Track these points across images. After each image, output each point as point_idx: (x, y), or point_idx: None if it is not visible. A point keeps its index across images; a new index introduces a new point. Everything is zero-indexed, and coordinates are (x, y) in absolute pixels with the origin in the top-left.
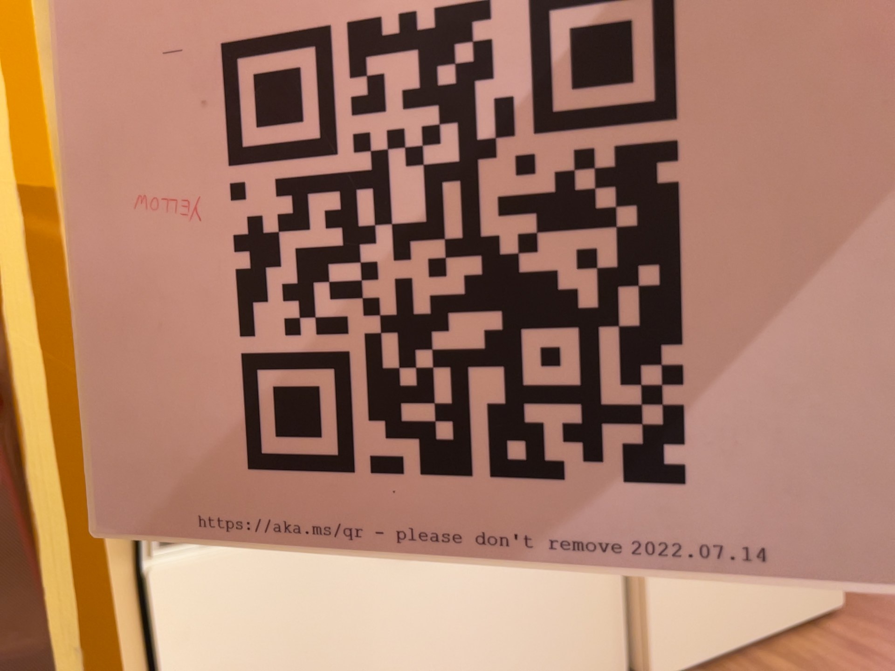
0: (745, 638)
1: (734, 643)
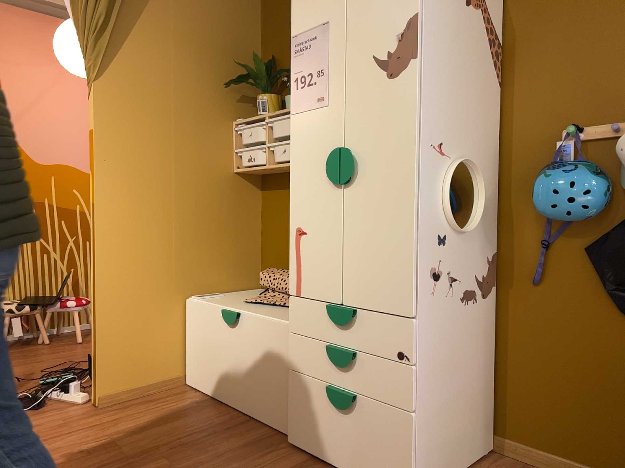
0: (333, 461)
1: (327, 457)
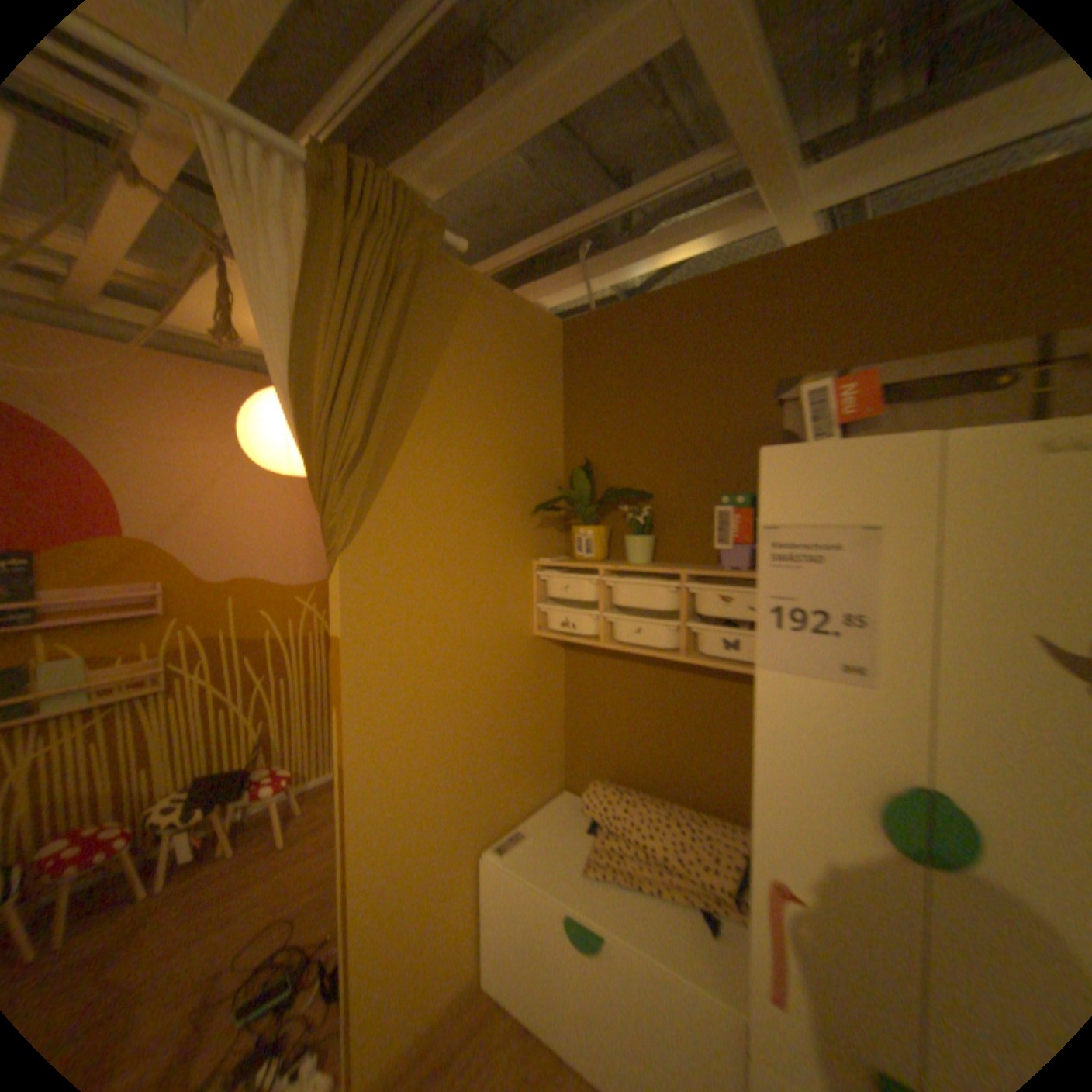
0: None
1: None
